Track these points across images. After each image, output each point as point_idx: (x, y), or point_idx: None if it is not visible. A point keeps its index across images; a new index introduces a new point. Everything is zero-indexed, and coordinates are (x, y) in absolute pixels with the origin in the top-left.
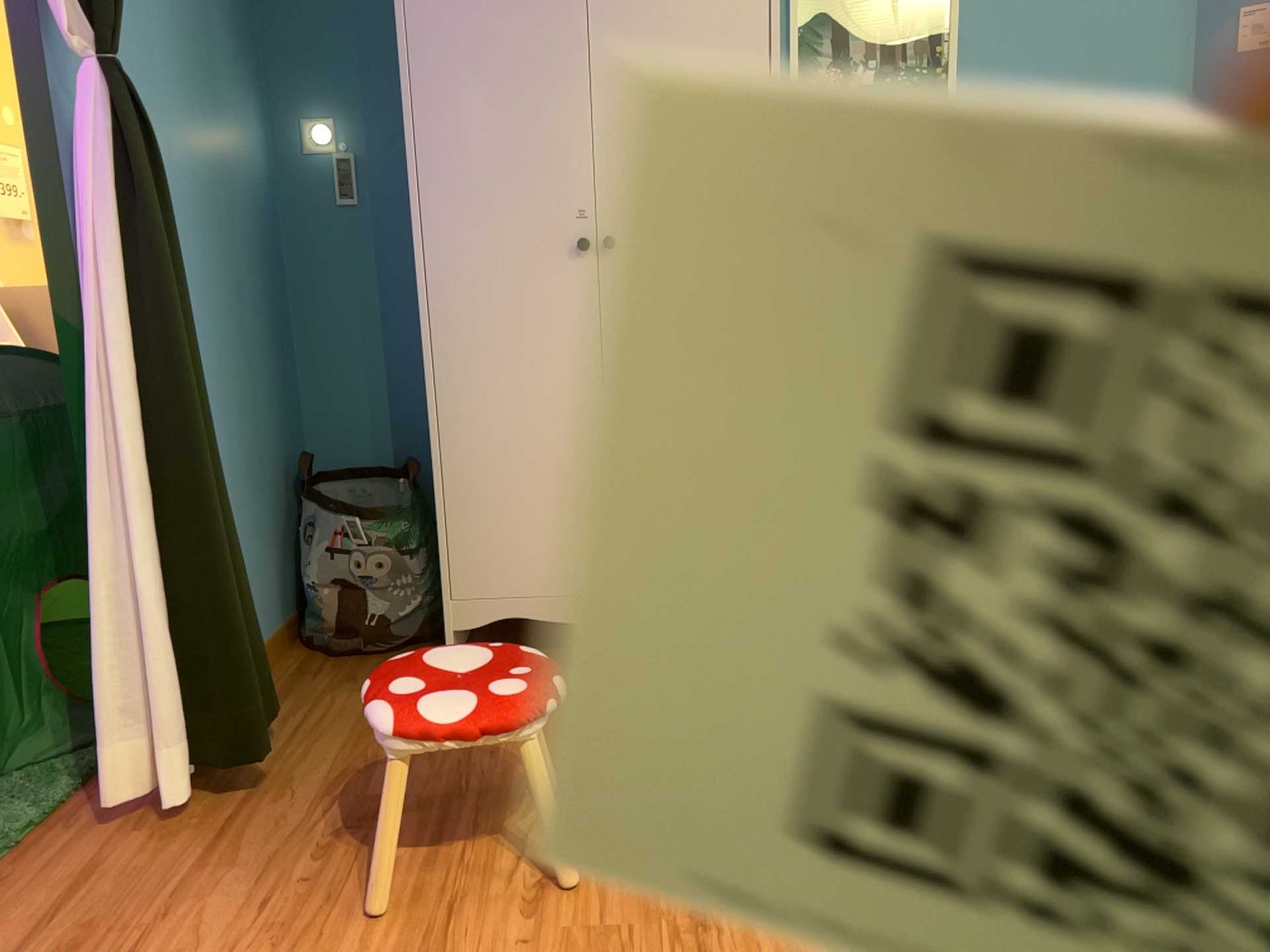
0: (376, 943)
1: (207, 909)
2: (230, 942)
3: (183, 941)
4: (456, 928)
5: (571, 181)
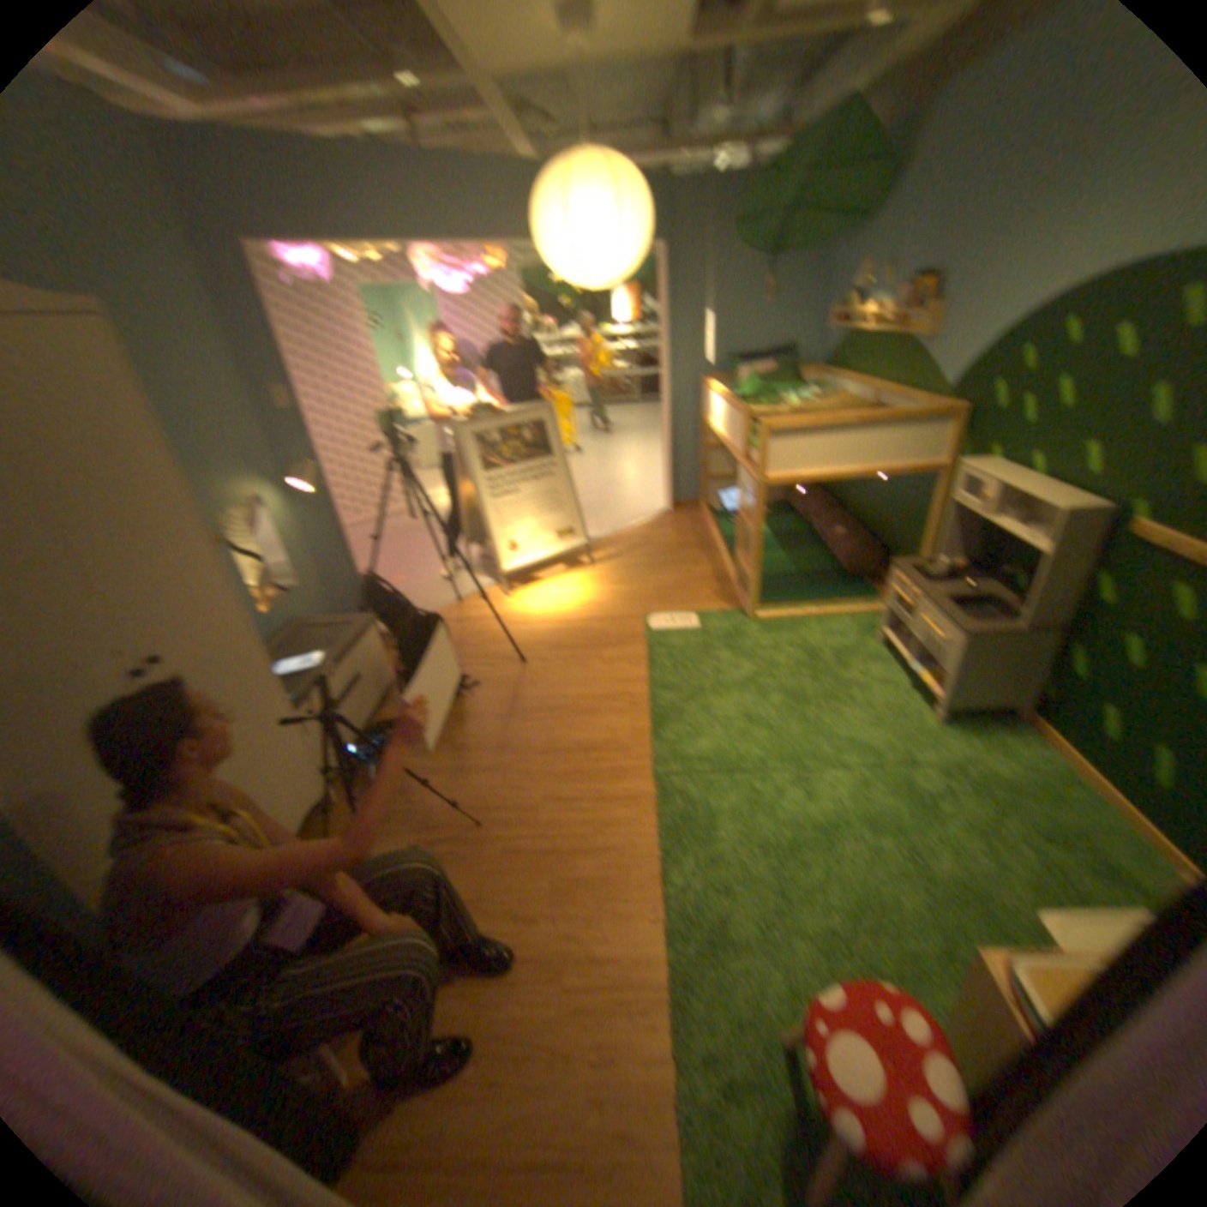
0: (541, 982)
1: (493, 1110)
2: (526, 1074)
3: (521, 1111)
4: (536, 943)
5: (92, 632)
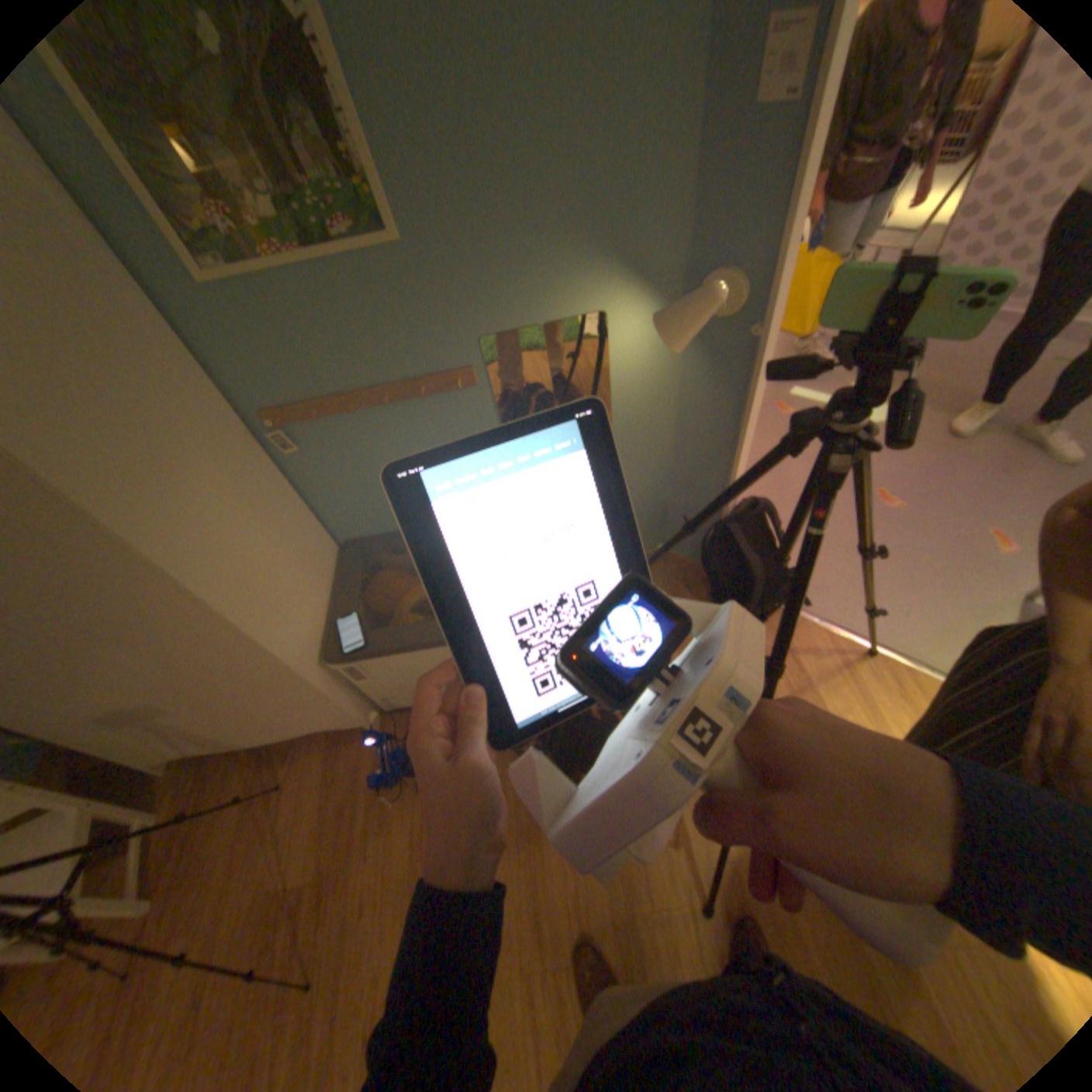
0: None
1: None
2: None
3: None
4: None
5: None
